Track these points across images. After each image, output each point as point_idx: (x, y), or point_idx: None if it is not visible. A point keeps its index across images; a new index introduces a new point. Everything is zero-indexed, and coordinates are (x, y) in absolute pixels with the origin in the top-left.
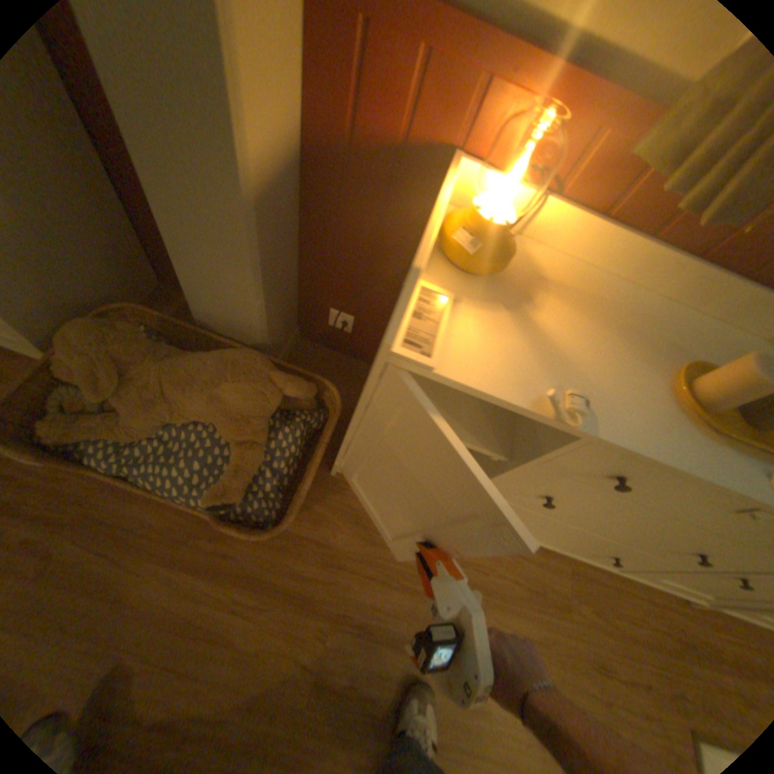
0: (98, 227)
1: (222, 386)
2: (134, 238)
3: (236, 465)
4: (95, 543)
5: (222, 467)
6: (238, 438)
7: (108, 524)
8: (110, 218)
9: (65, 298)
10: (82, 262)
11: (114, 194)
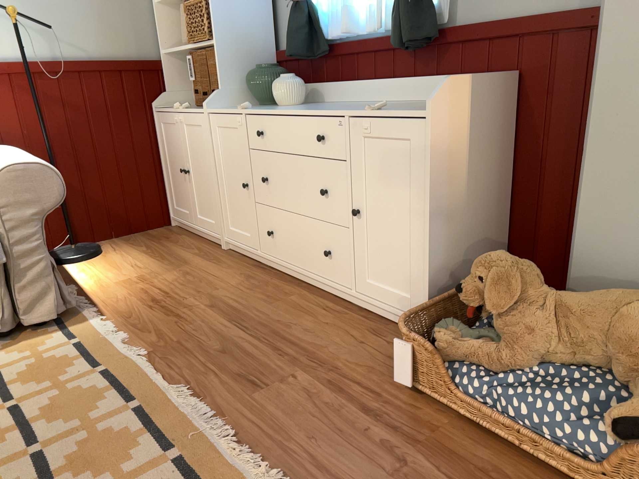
0: (491, 225)
1: (629, 305)
2: (504, 245)
3: (637, 410)
4: (447, 467)
5: (617, 408)
6: (633, 389)
7: (460, 455)
8: (499, 222)
9: (457, 267)
10: (474, 245)
11: (507, 206)
